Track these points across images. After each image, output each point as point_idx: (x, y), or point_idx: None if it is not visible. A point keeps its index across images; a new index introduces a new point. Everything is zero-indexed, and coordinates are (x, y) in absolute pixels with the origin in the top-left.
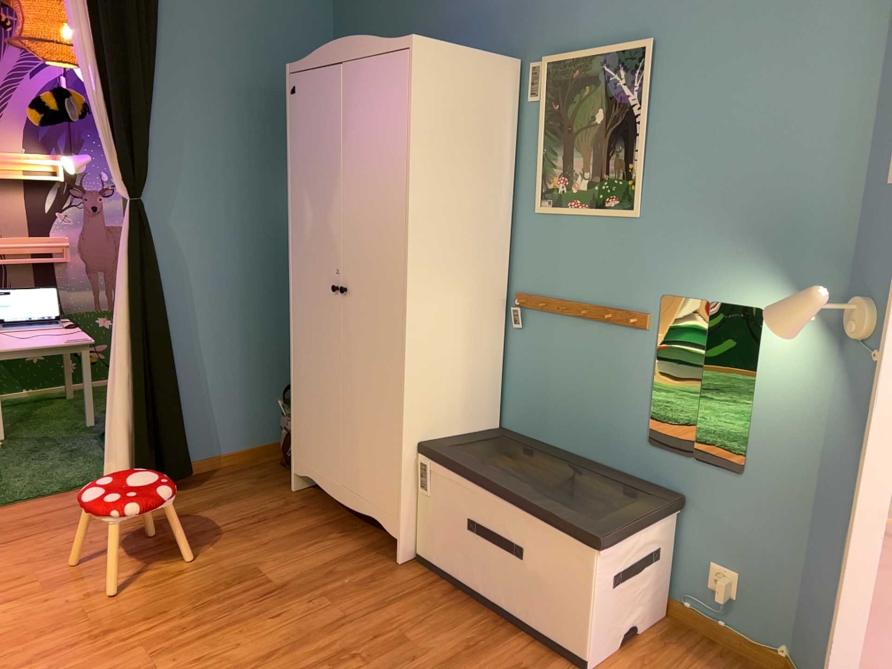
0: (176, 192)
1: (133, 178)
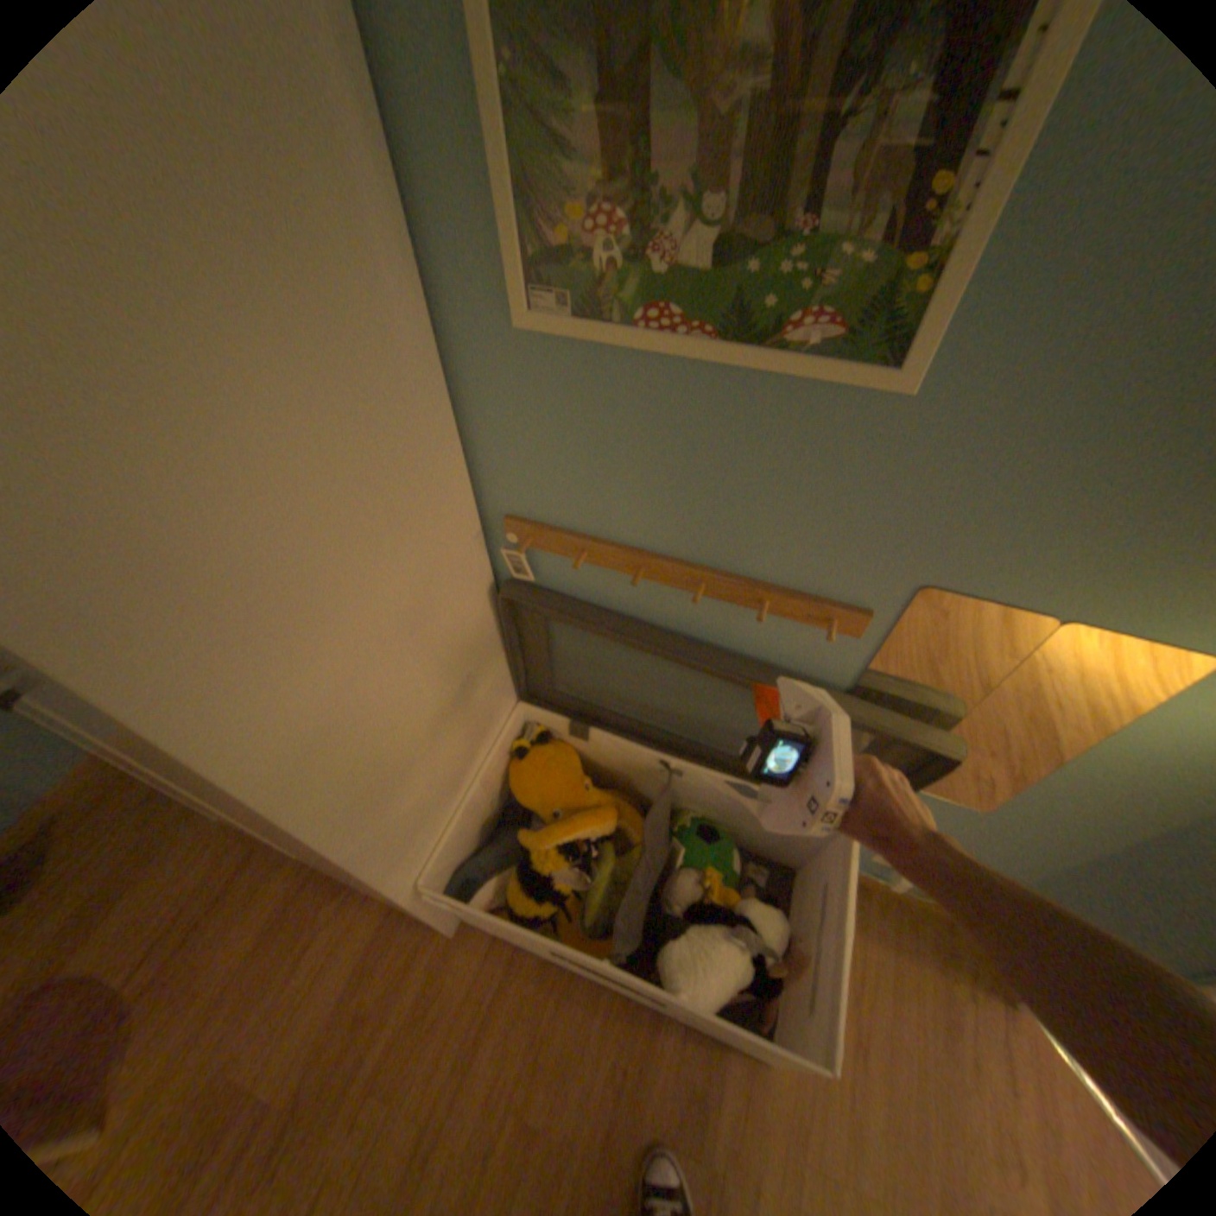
0: None
1: None
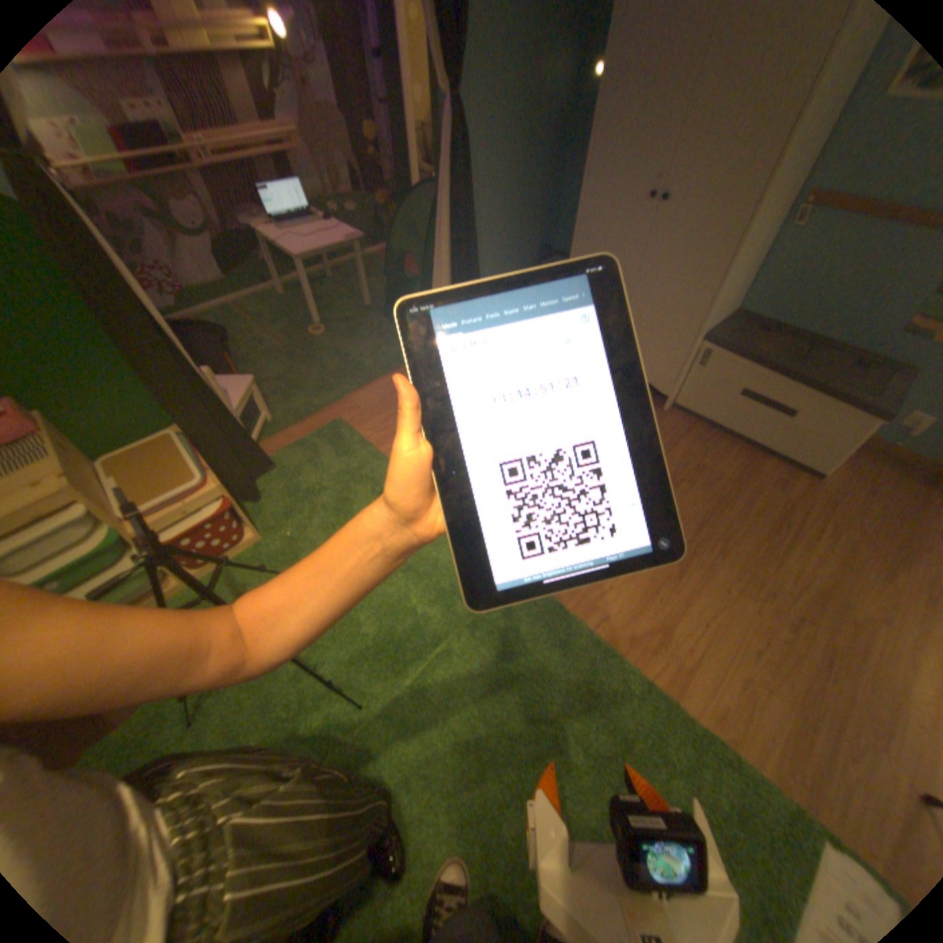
0: (472, 78)
1: (456, 67)
